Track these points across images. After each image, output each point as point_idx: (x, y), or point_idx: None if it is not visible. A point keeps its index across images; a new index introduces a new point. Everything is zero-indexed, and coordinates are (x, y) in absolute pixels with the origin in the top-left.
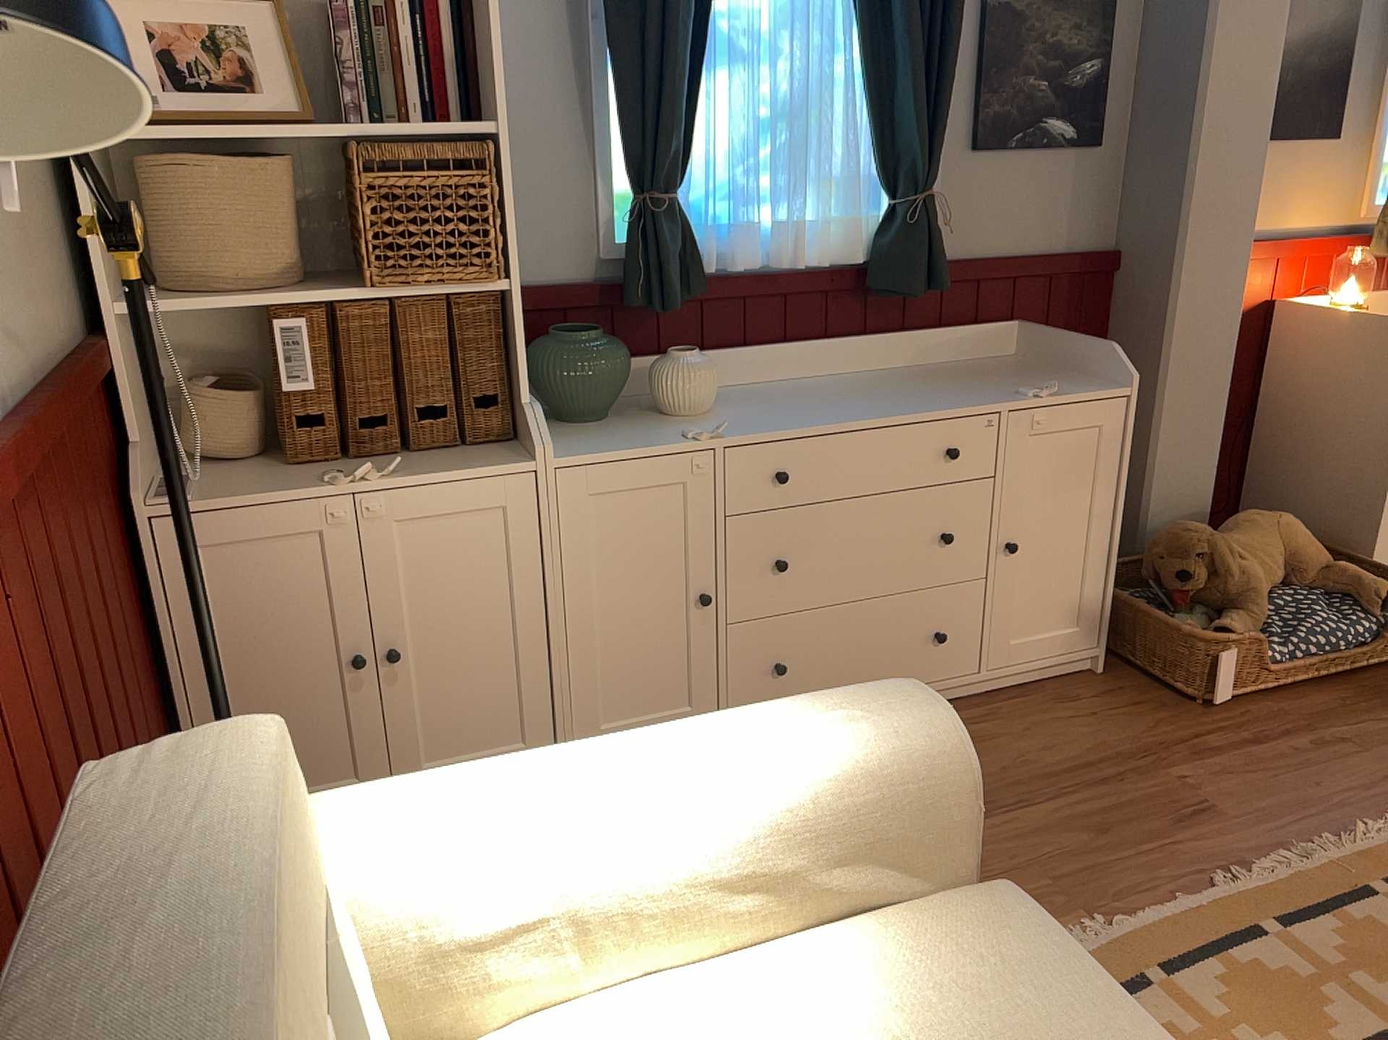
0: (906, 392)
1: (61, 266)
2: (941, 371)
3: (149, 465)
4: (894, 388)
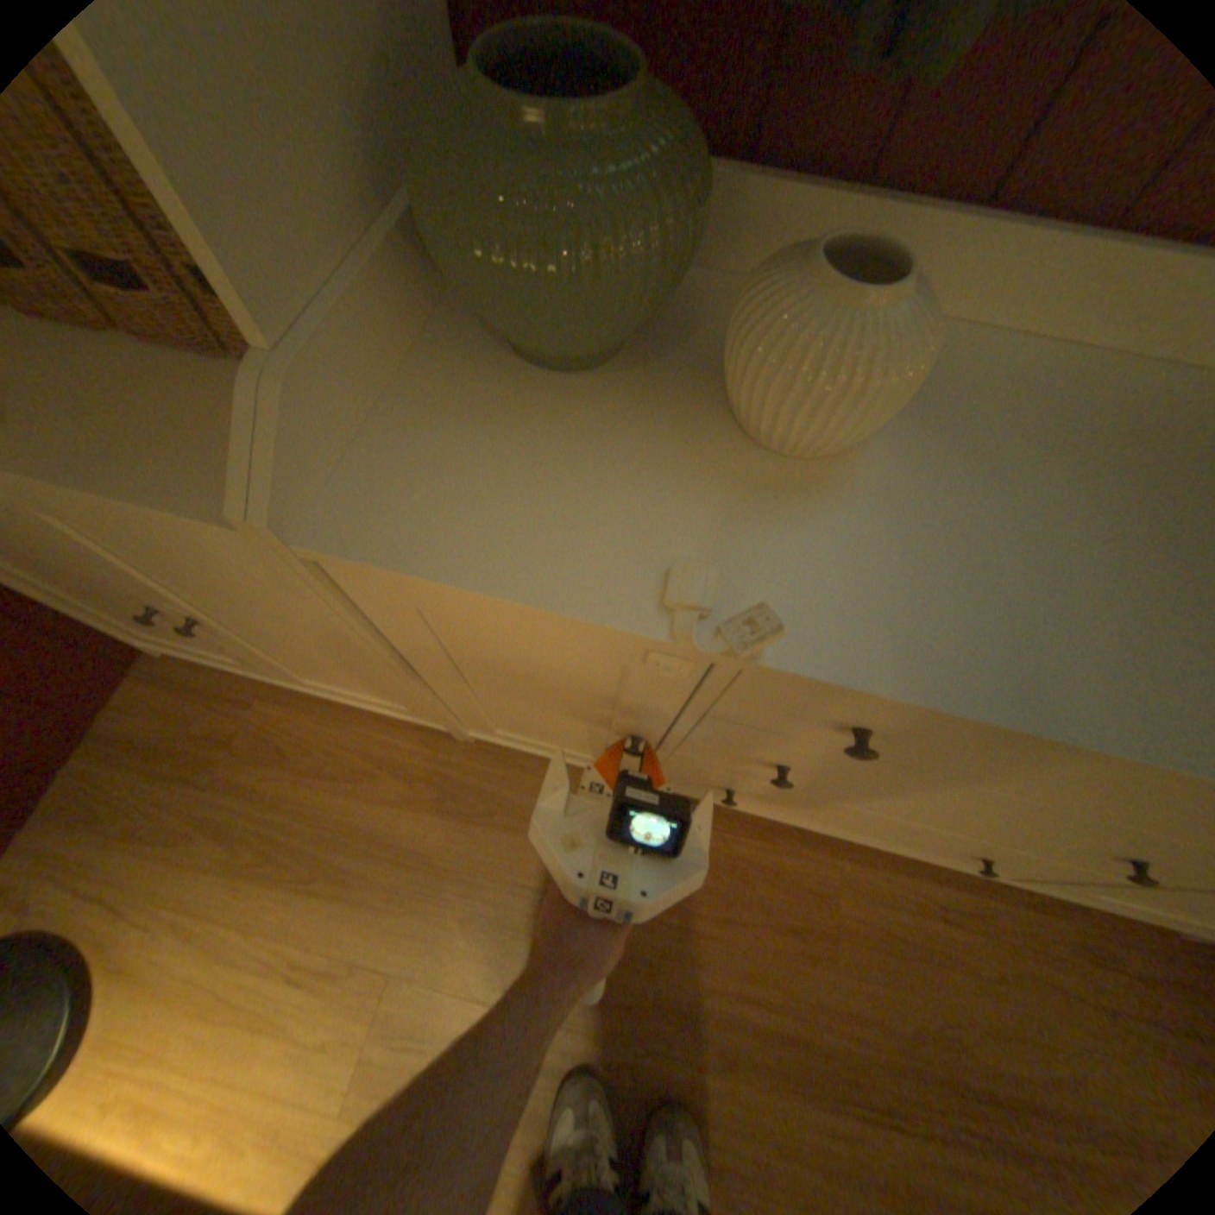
0: None
1: None
2: None
3: None
4: None
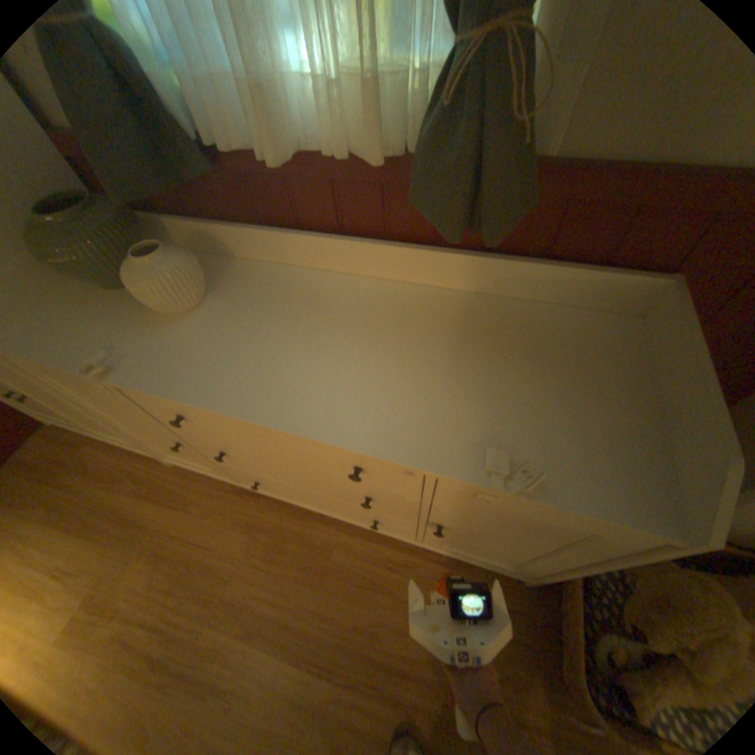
0: (379, 362)
1: None
2: (491, 322)
3: None
4: (386, 343)
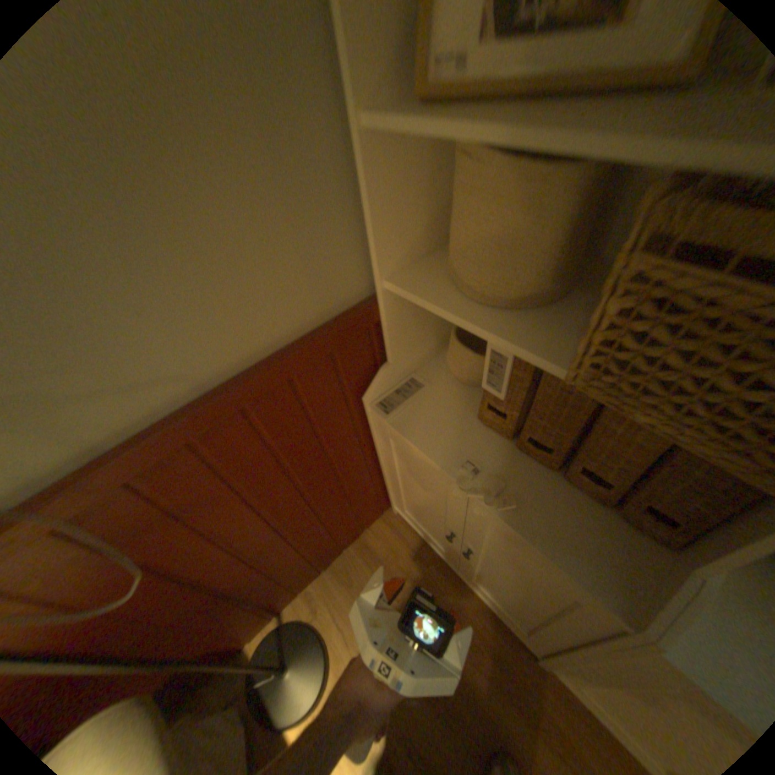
0: None
1: (346, 247)
2: None
3: (406, 370)
4: None
